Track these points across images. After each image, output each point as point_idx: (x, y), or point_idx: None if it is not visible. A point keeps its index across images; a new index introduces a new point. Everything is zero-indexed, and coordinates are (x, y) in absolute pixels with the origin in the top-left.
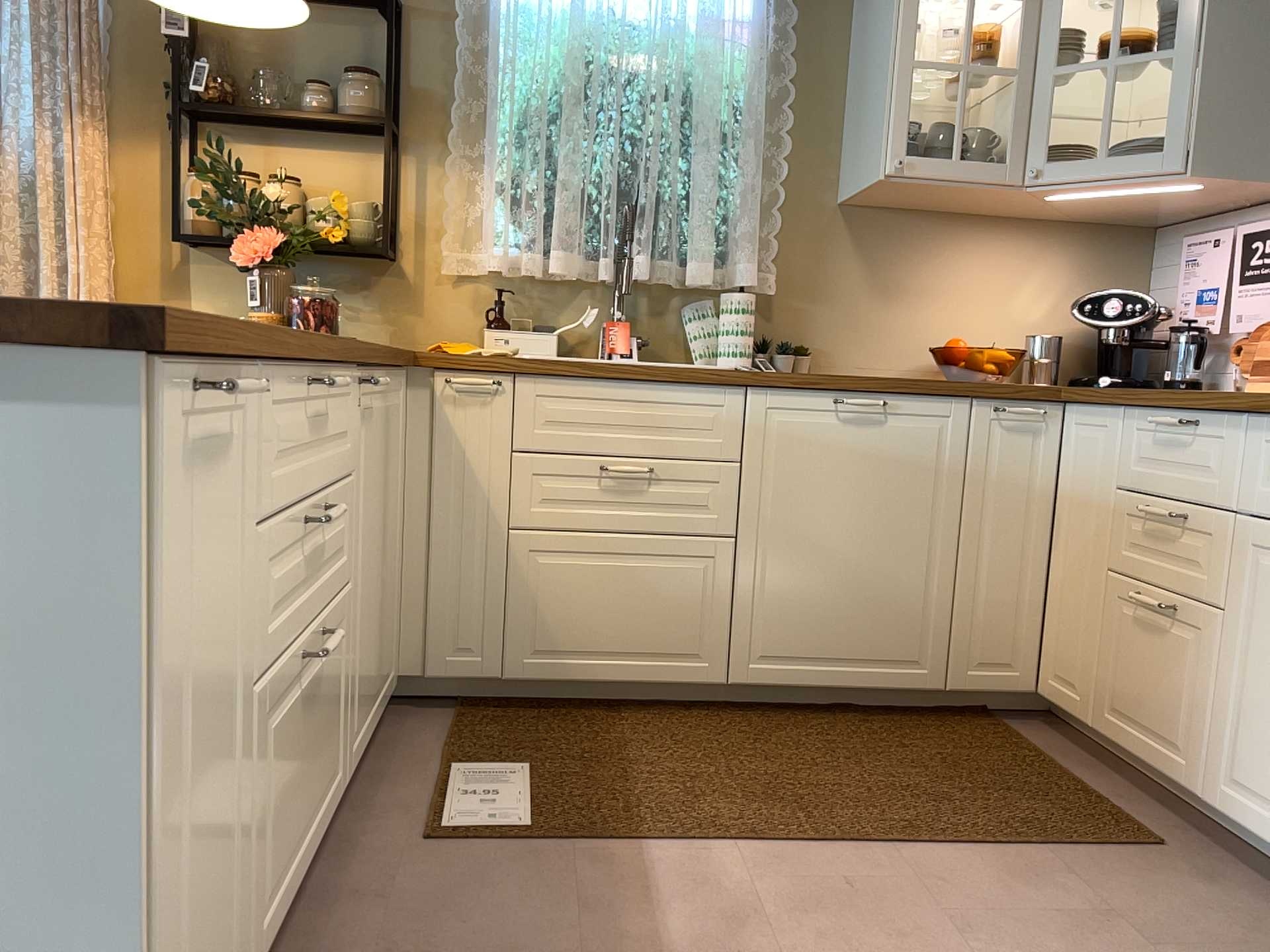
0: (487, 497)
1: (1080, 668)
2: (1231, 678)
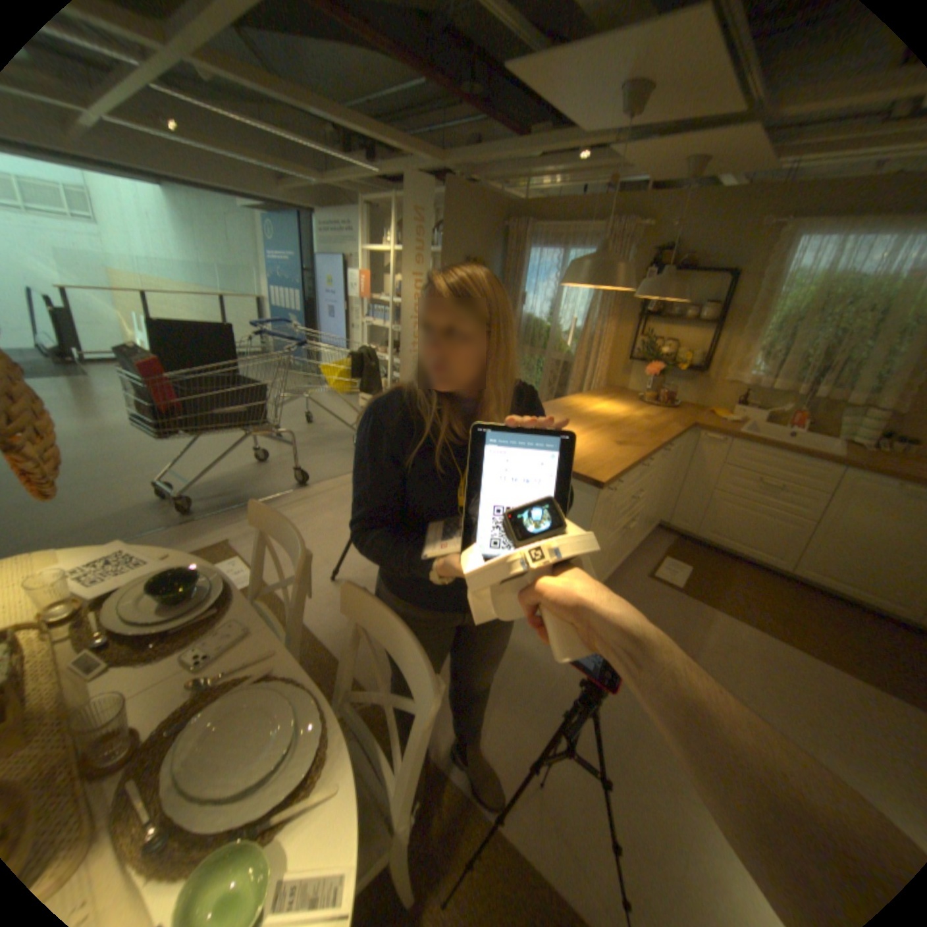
0: (709, 476)
1: None
2: None
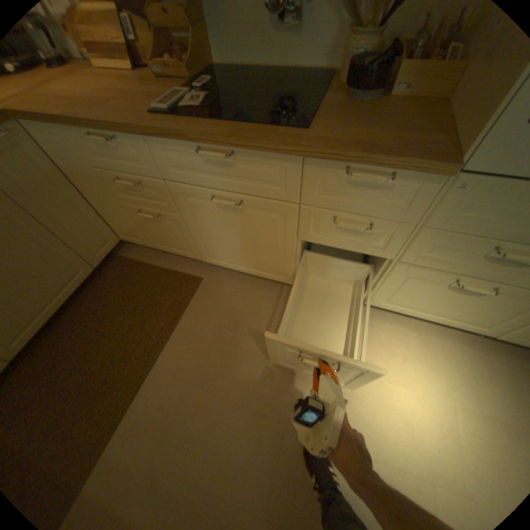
0: None
1: (132, 232)
2: (194, 233)
